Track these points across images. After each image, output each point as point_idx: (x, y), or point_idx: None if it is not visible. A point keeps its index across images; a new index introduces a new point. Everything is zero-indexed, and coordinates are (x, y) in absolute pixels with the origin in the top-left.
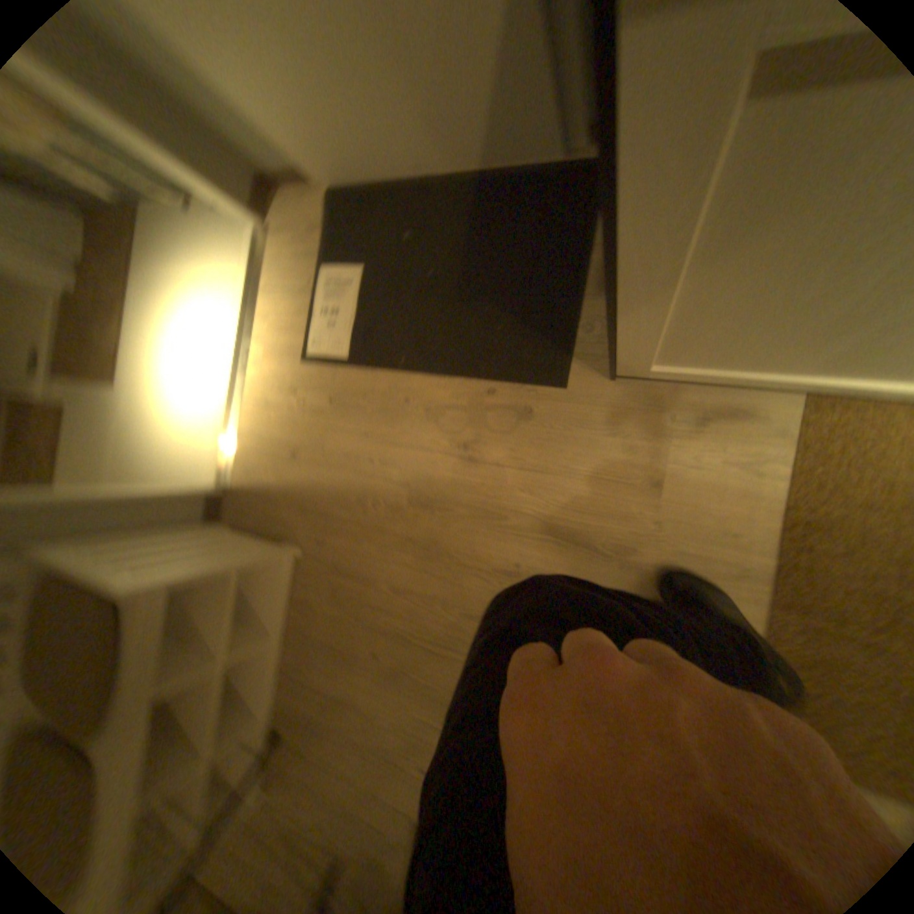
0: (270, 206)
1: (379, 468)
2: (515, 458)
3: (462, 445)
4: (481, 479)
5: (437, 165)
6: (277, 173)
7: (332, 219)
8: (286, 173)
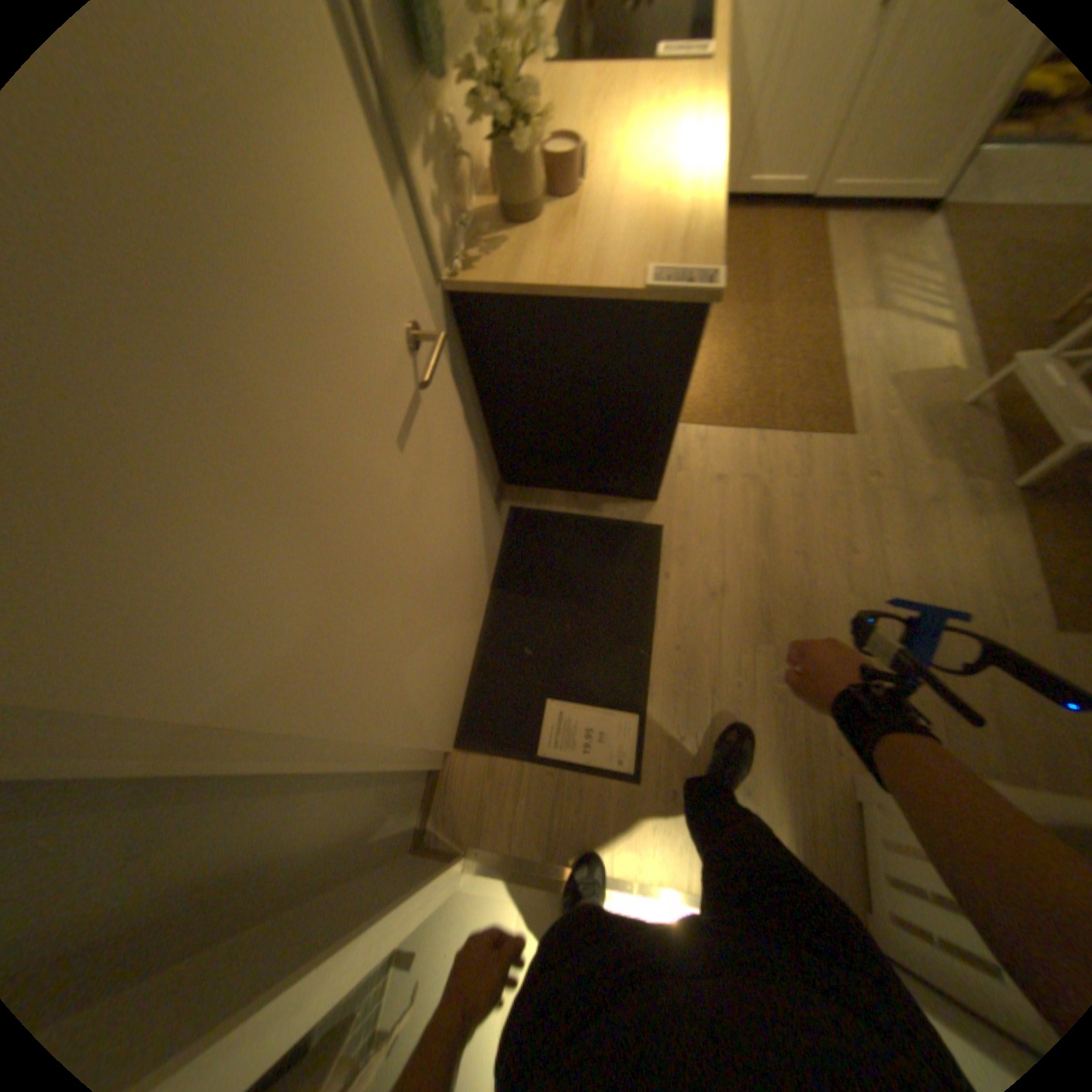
0: (457, 840)
1: (751, 672)
2: (721, 553)
3: (718, 593)
4: (742, 577)
5: (484, 618)
6: (427, 819)
7: (499, 738)
8: (431, 804)
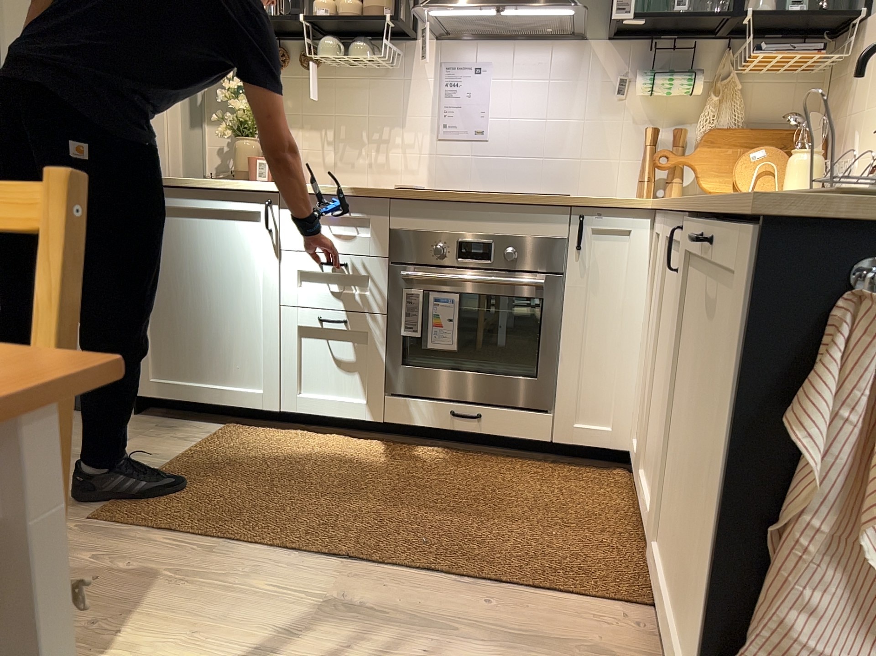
0: None
1: None
2: None
3: None
4: None
5: None
6: None
7: None
8: None
